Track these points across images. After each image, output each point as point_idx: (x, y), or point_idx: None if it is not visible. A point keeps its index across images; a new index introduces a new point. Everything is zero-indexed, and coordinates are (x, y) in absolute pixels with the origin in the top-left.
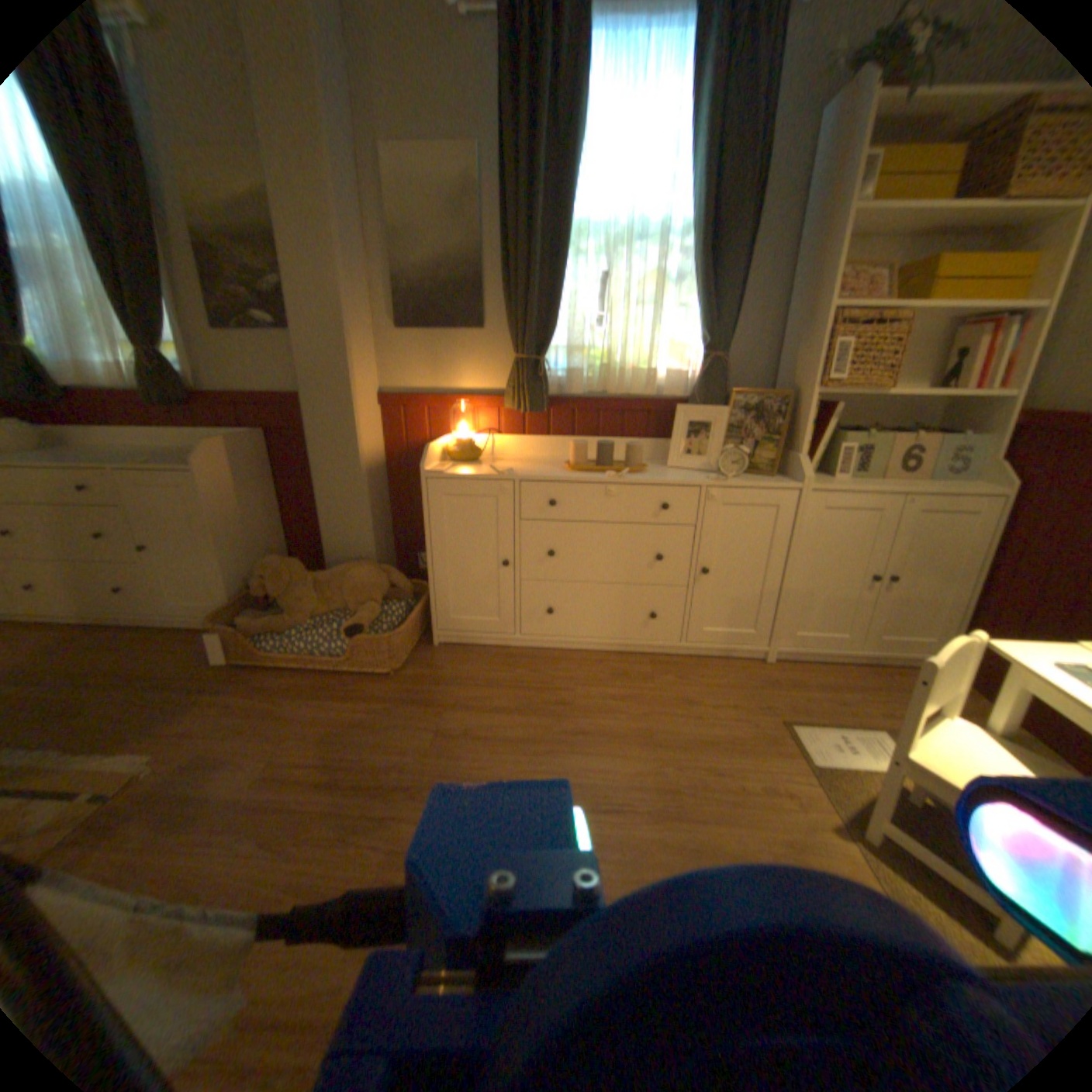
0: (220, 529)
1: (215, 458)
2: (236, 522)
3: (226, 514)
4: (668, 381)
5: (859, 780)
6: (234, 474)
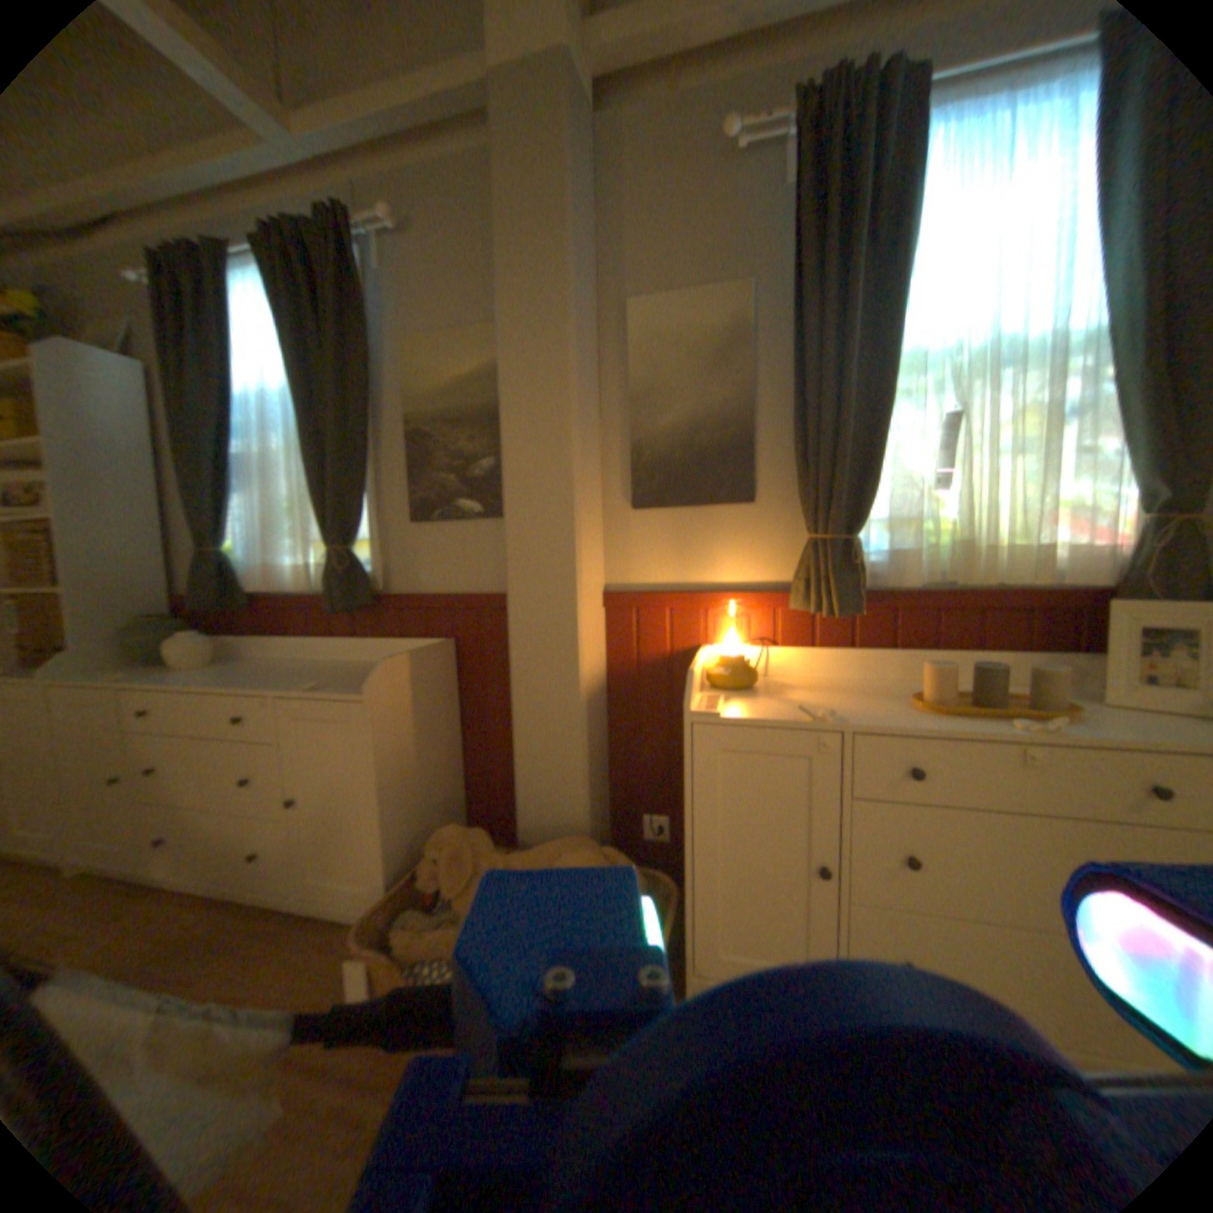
0: (391, 779)
1: (397, 679)
2: (412, 767)
3: (401, 757)
4: (1070, 563)
5: None
6: (417, 701)
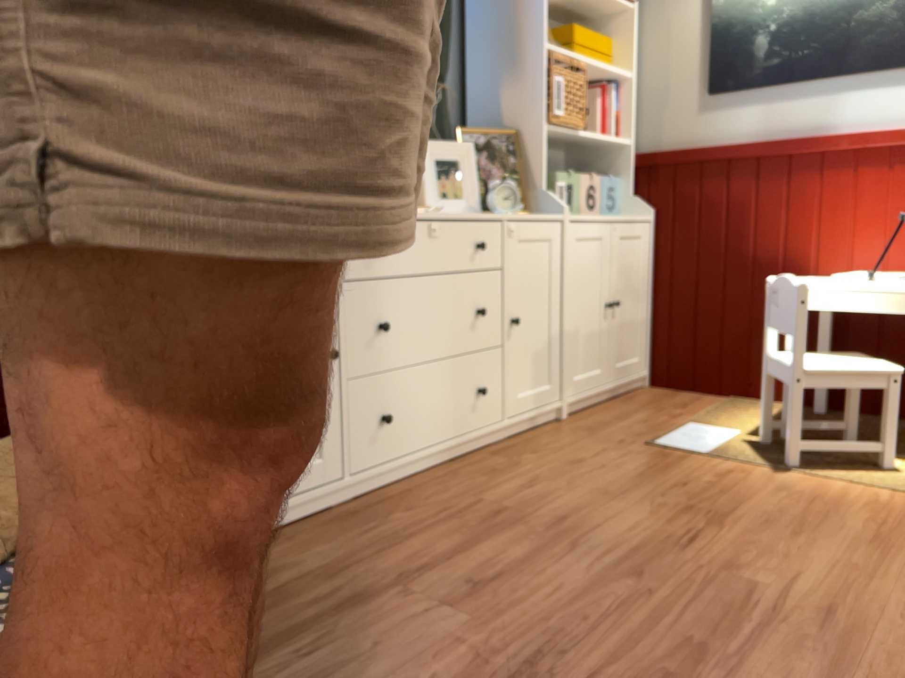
0: None
1: None
2: None
3: None
4: None
5: (730, 446)
6: None
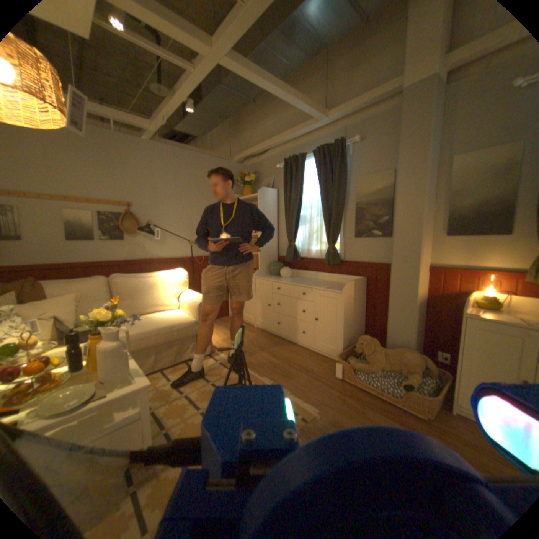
0: (346, 318)
1: (348, 288)
2: (351, 316)
3: (349, 312)
4: None
5: None
6: (354, 295)
